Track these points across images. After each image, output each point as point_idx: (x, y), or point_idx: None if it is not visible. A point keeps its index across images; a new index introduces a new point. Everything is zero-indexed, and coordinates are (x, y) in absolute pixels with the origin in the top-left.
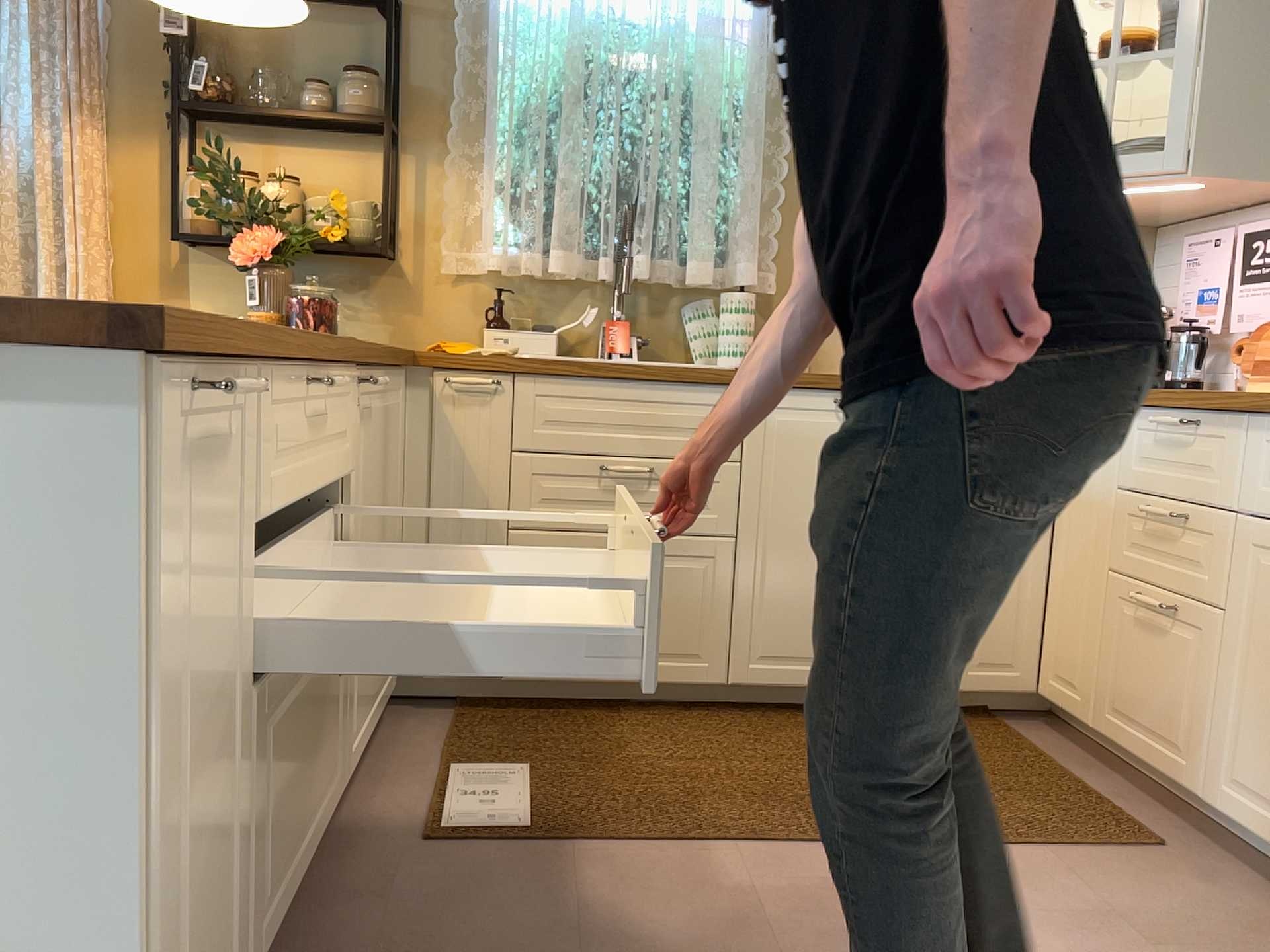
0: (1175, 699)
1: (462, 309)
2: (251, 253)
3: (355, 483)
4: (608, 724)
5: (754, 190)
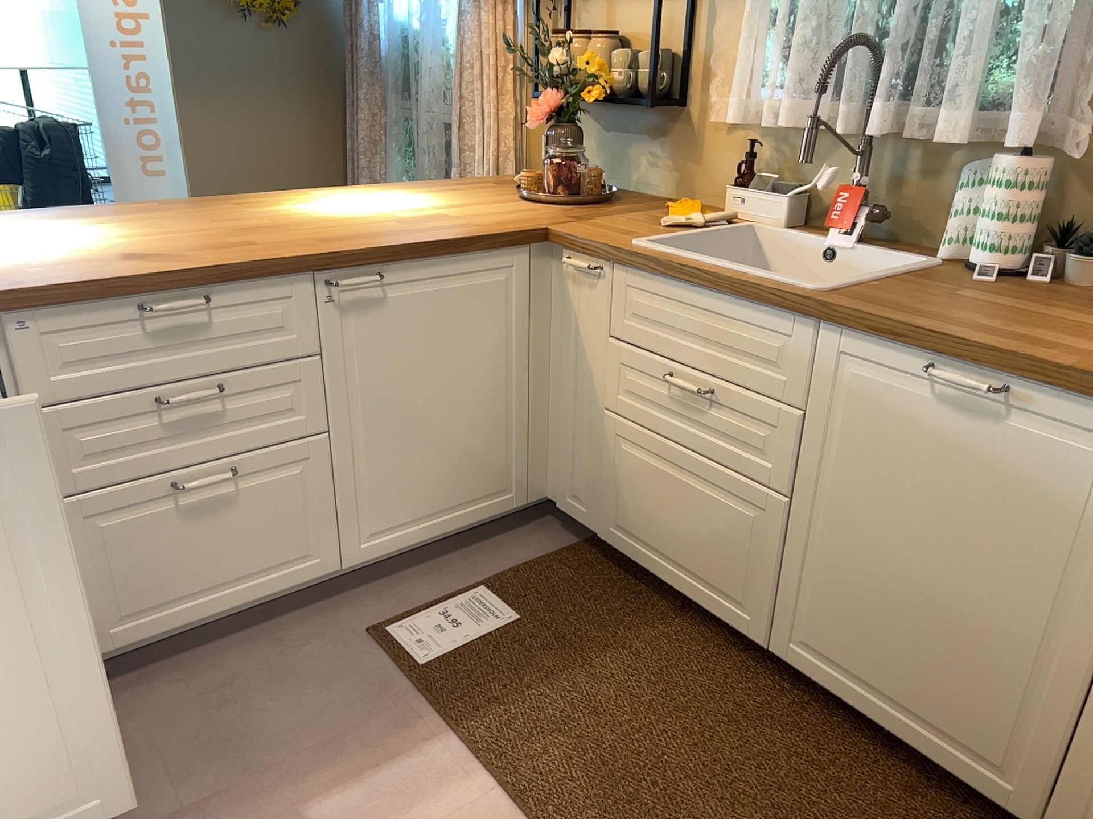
0: None
1: (729, 161)
2: (533, 117)
3: (349, 357)
4: (651, 619)
5: None
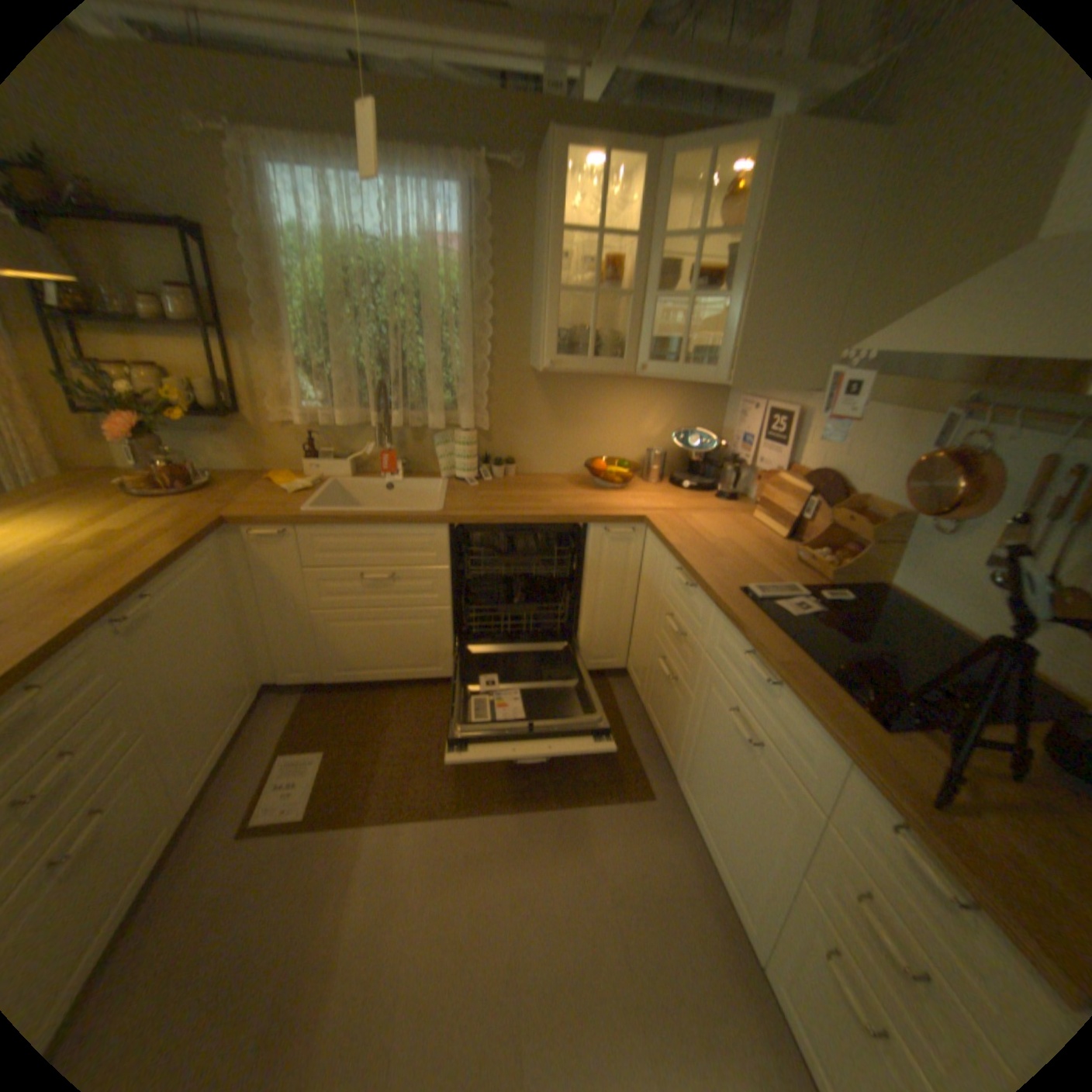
0: (671, 722)
1: (290, 444)
2: (115, 435)
3: (140, 669)
4: (384, 704)
5: (469, 364)
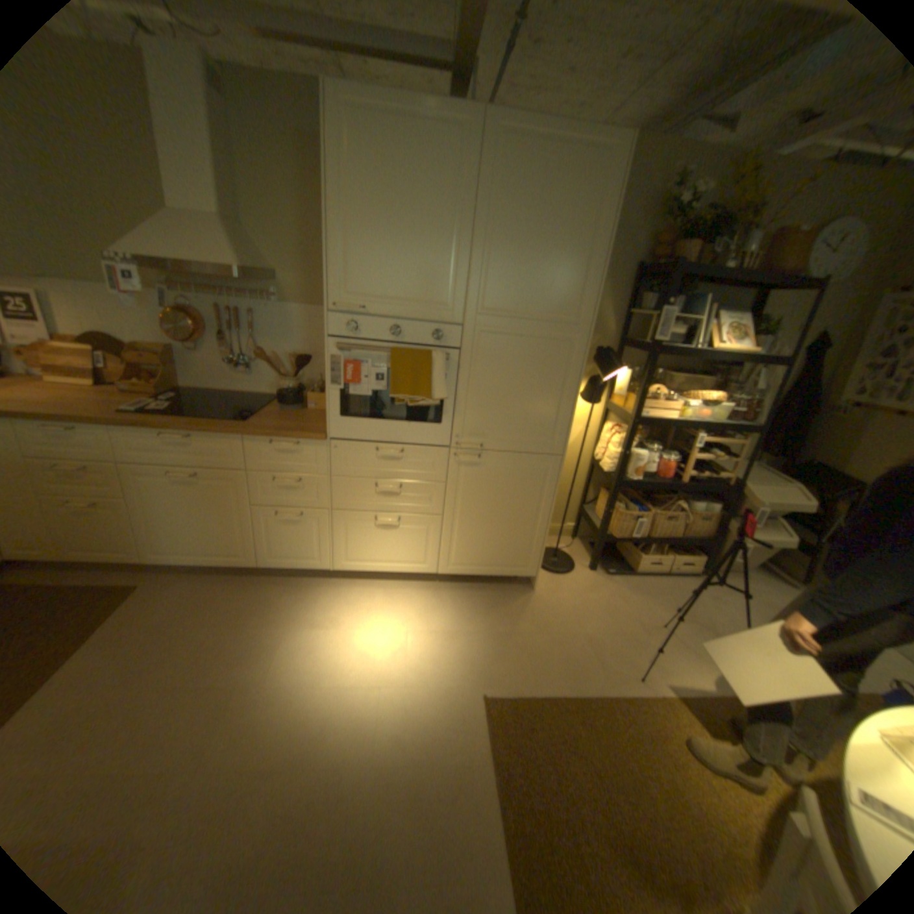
0: (108, 537)
1: None
2: None
3: None
4: None
5: None
